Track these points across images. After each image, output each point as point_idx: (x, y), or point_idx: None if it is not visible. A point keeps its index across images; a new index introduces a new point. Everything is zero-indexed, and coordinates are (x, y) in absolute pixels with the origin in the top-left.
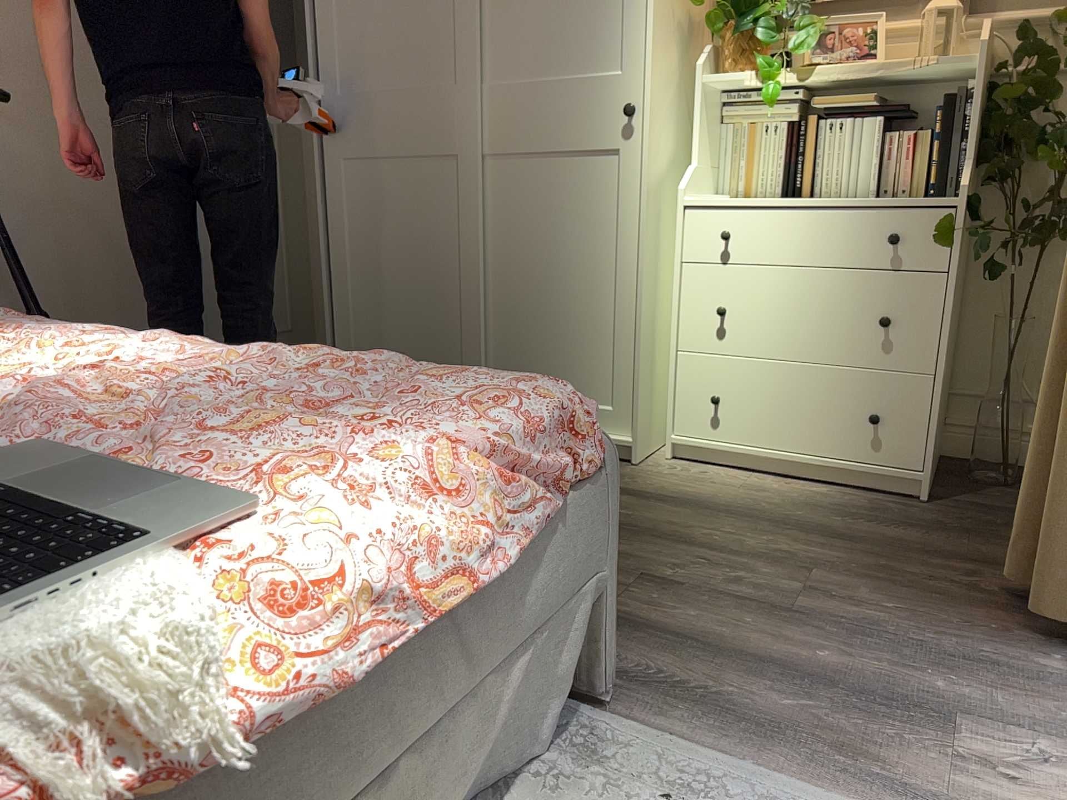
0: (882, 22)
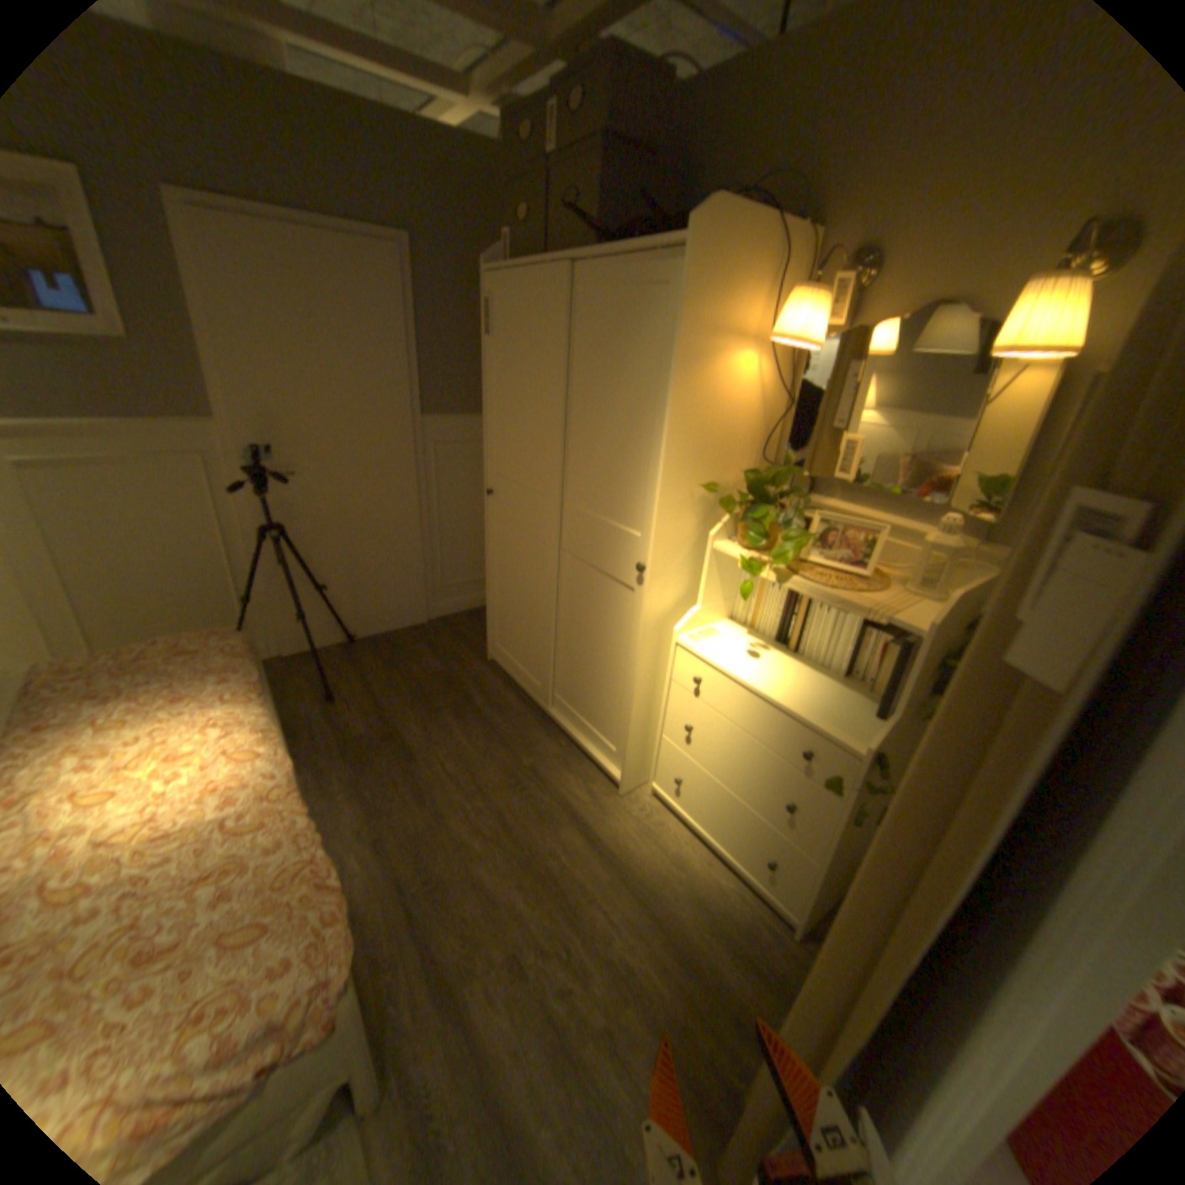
0: (885, 534)
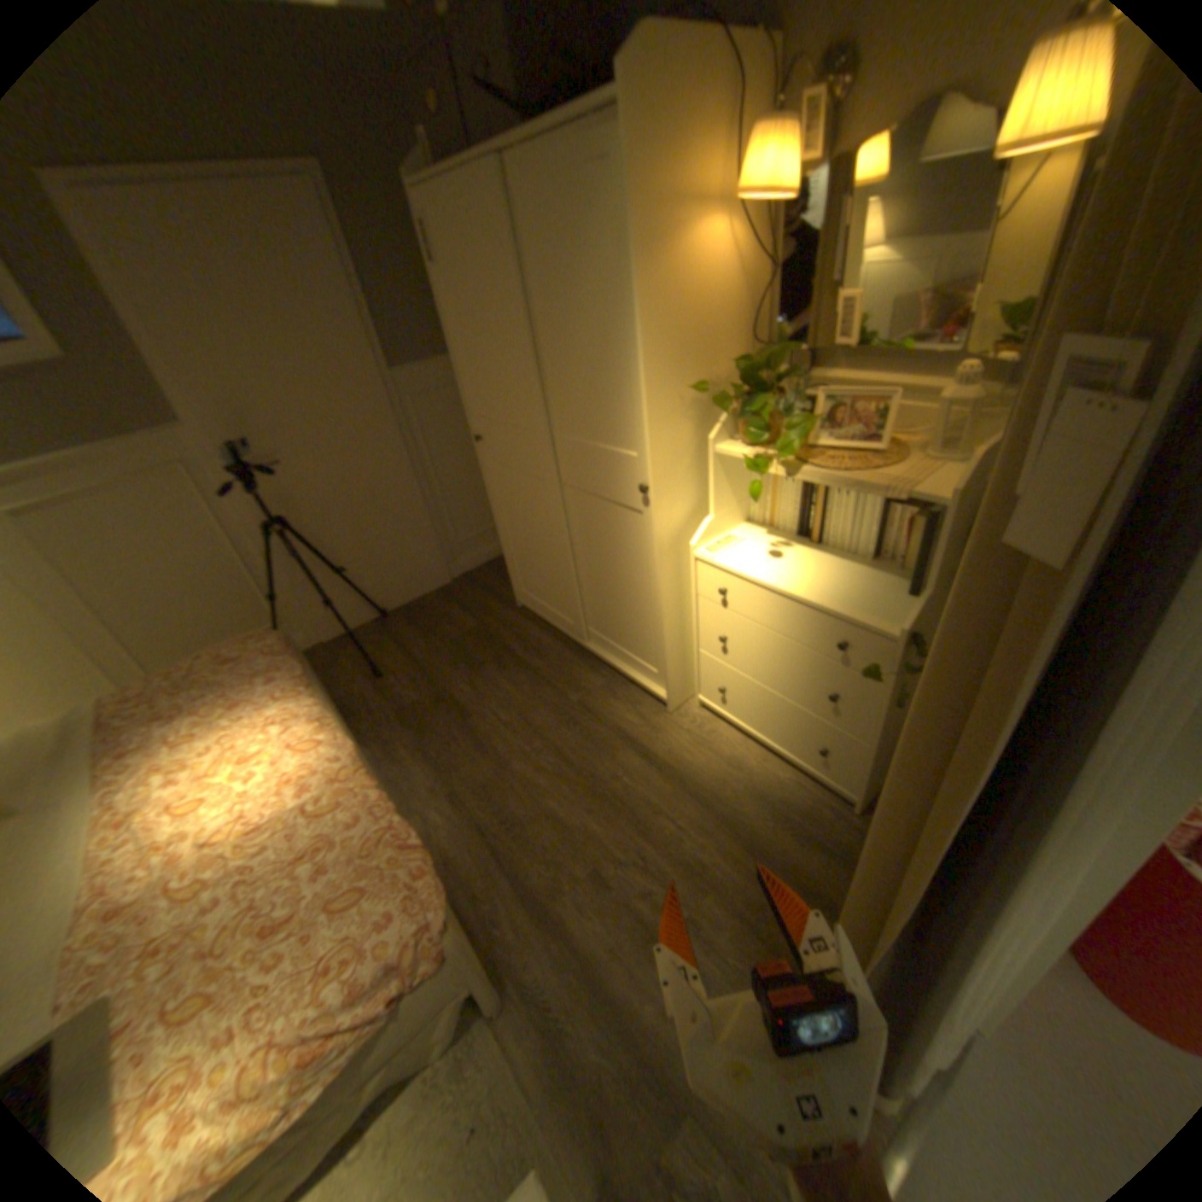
0: (898, 400)
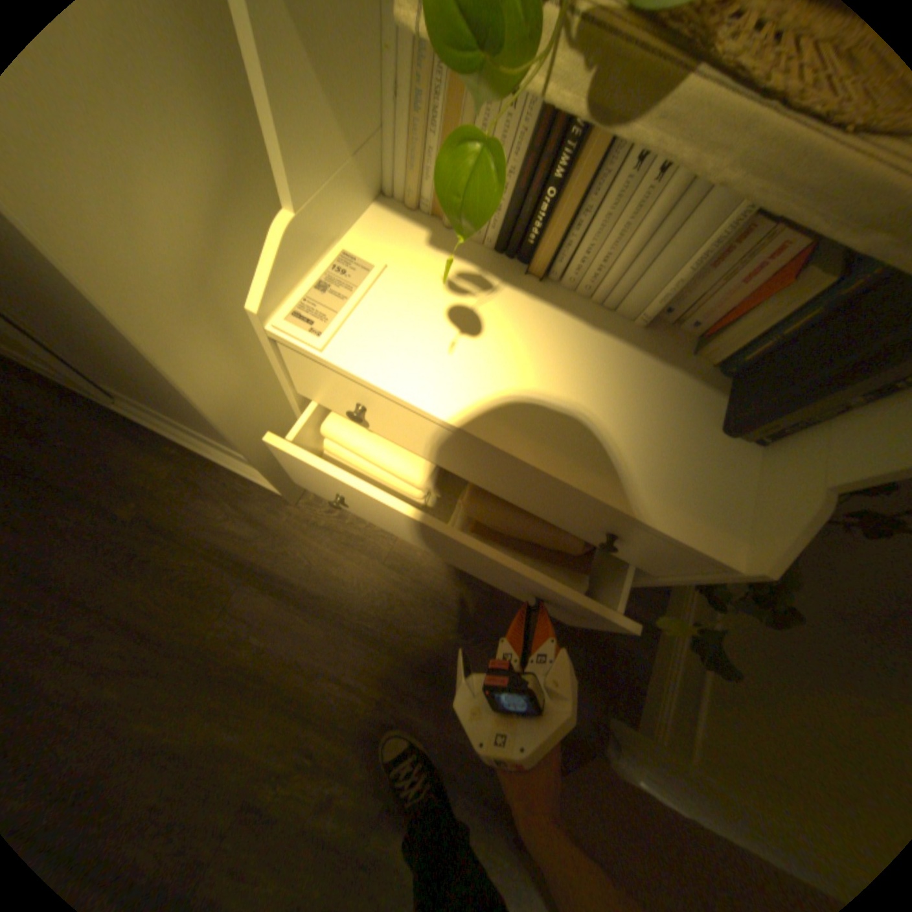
0: None
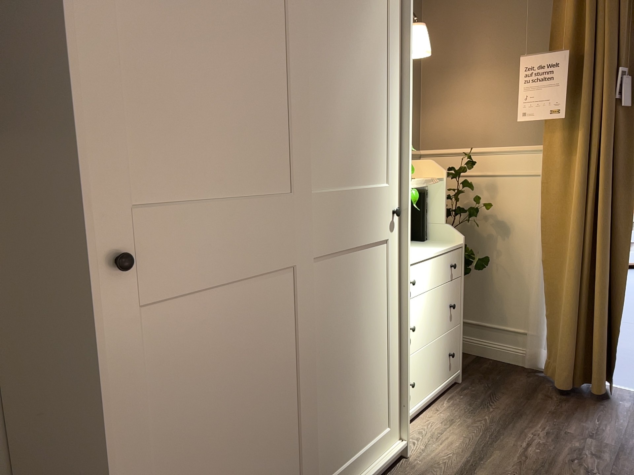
0: None
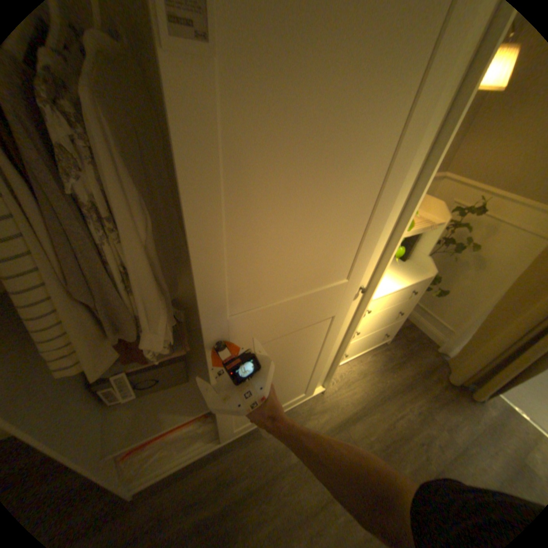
0: None
